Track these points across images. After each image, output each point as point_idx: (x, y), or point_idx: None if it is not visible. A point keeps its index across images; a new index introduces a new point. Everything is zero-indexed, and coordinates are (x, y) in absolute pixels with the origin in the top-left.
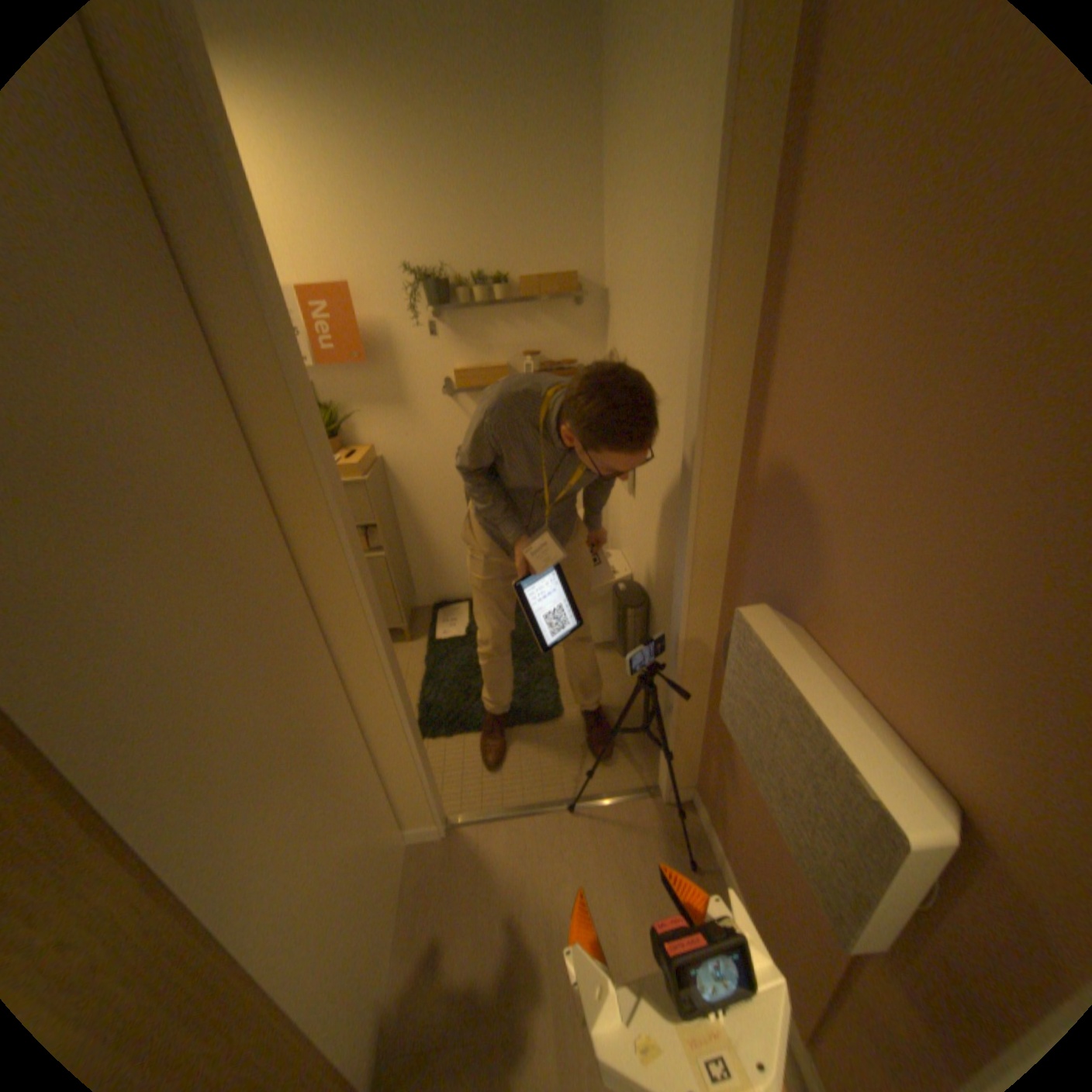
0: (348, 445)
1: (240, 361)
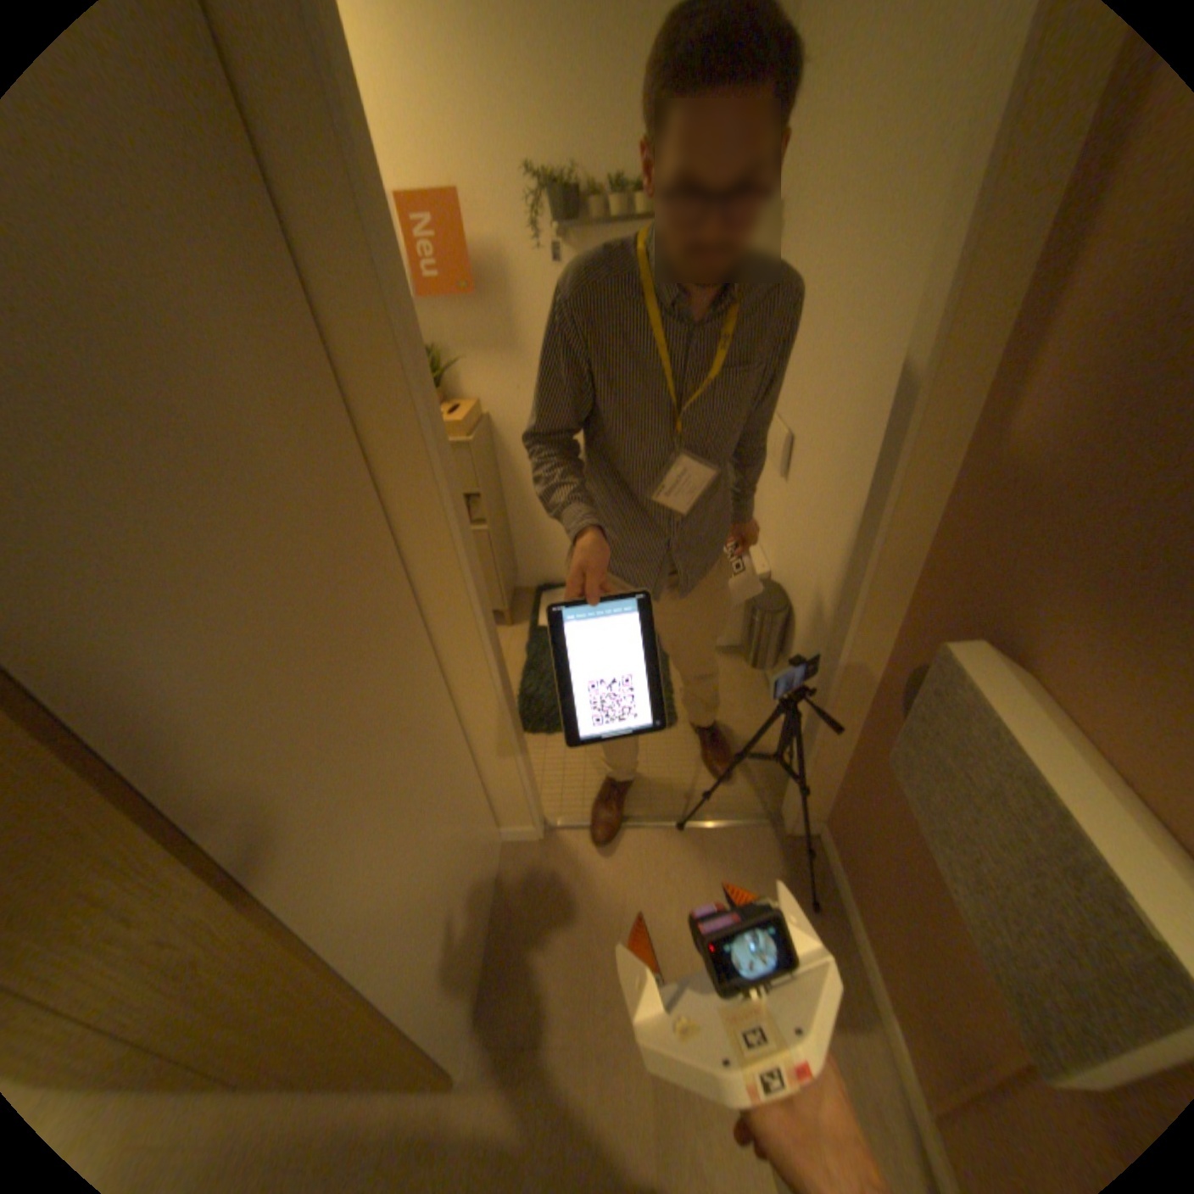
0: (450, 398)
1: (331, 285)
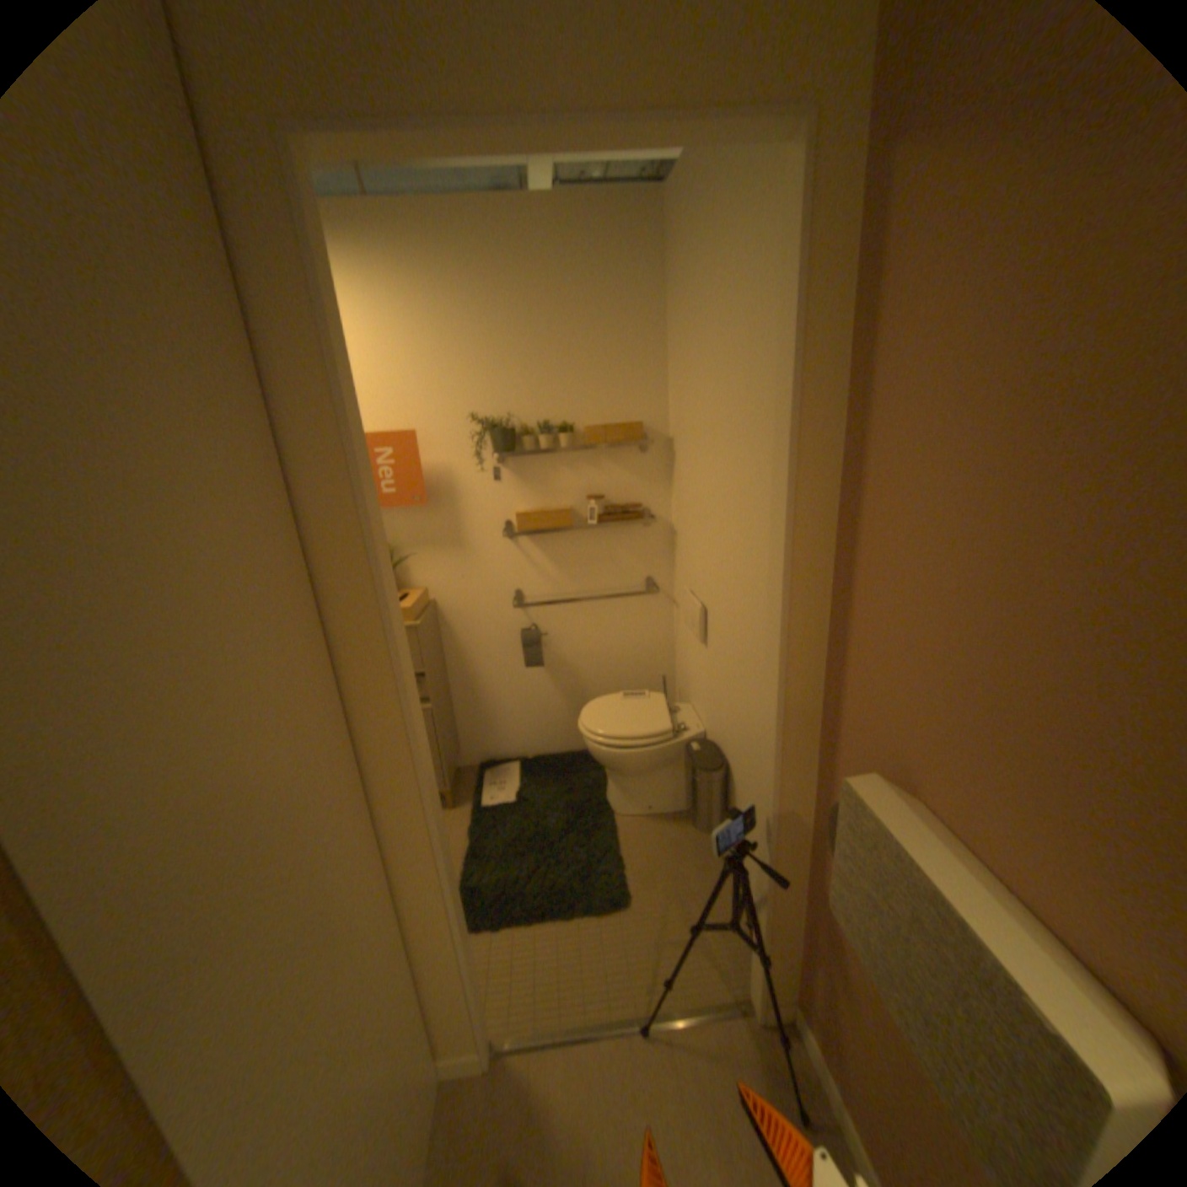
0: (401, 589)
1: (316, 512)
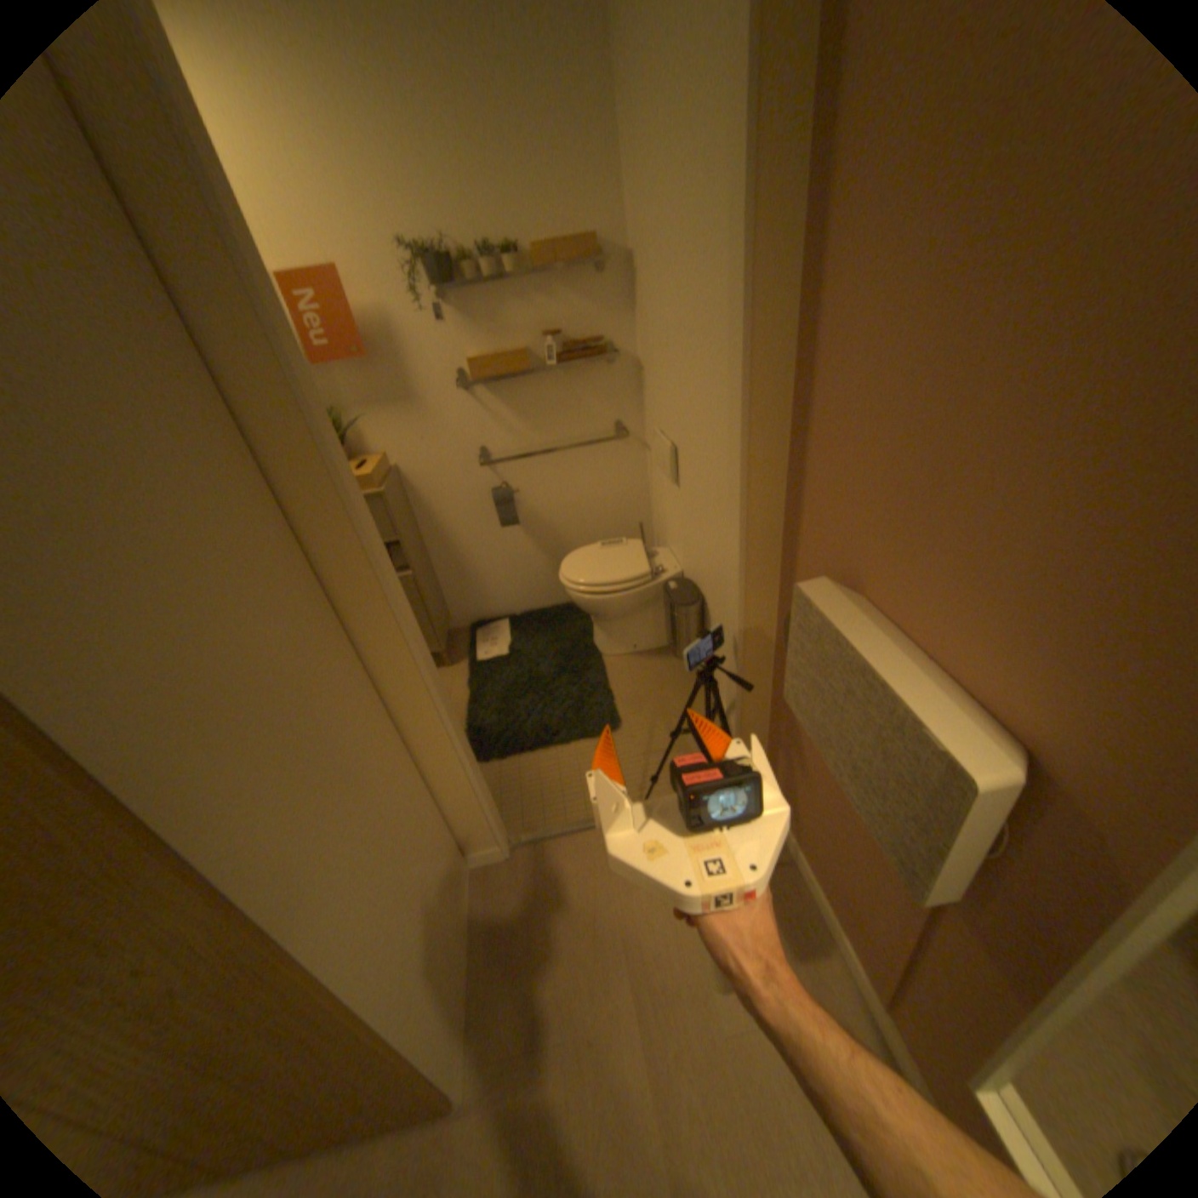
0: (357, 455)
1: (228, 357)
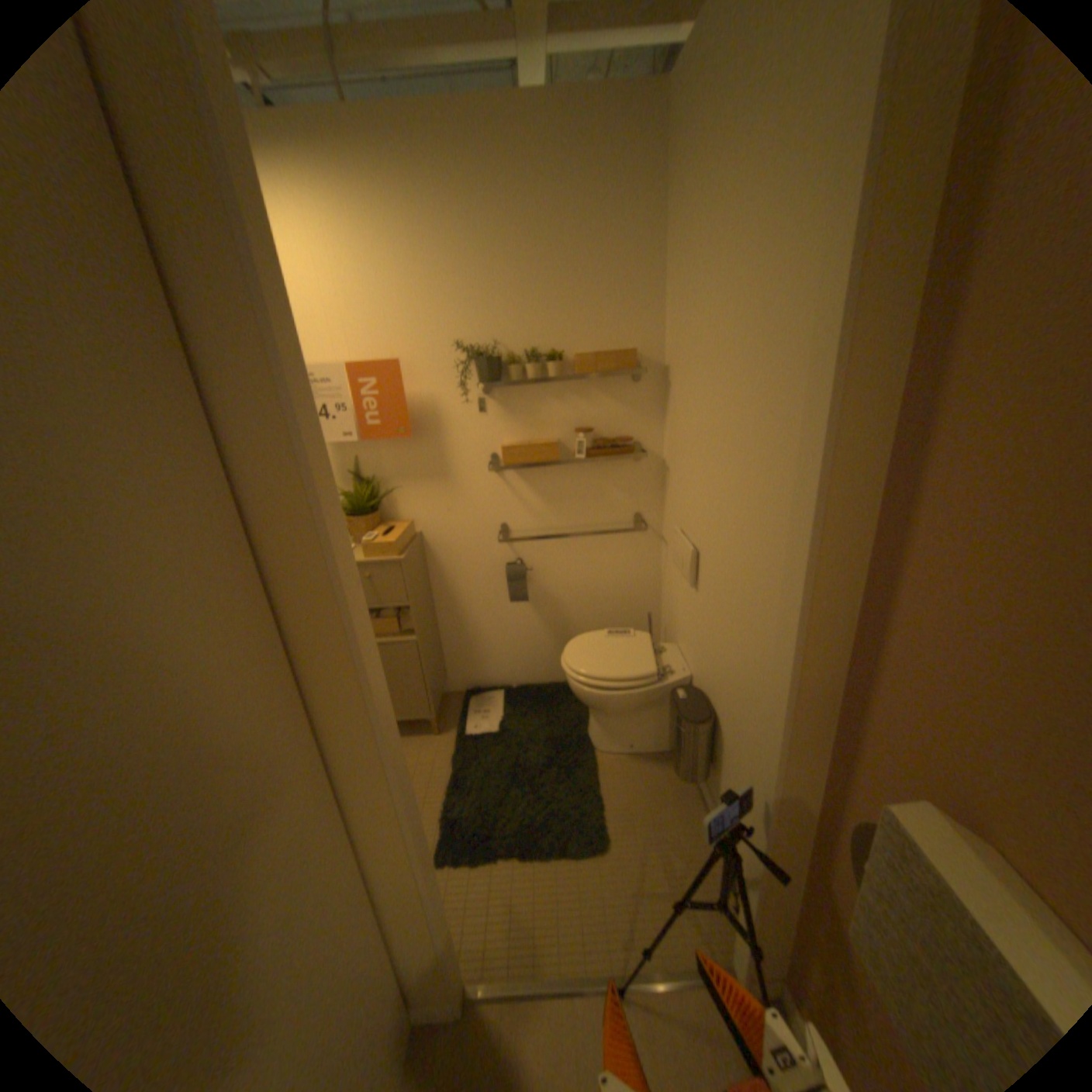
0: (388, 520)
1: (254, 453)
